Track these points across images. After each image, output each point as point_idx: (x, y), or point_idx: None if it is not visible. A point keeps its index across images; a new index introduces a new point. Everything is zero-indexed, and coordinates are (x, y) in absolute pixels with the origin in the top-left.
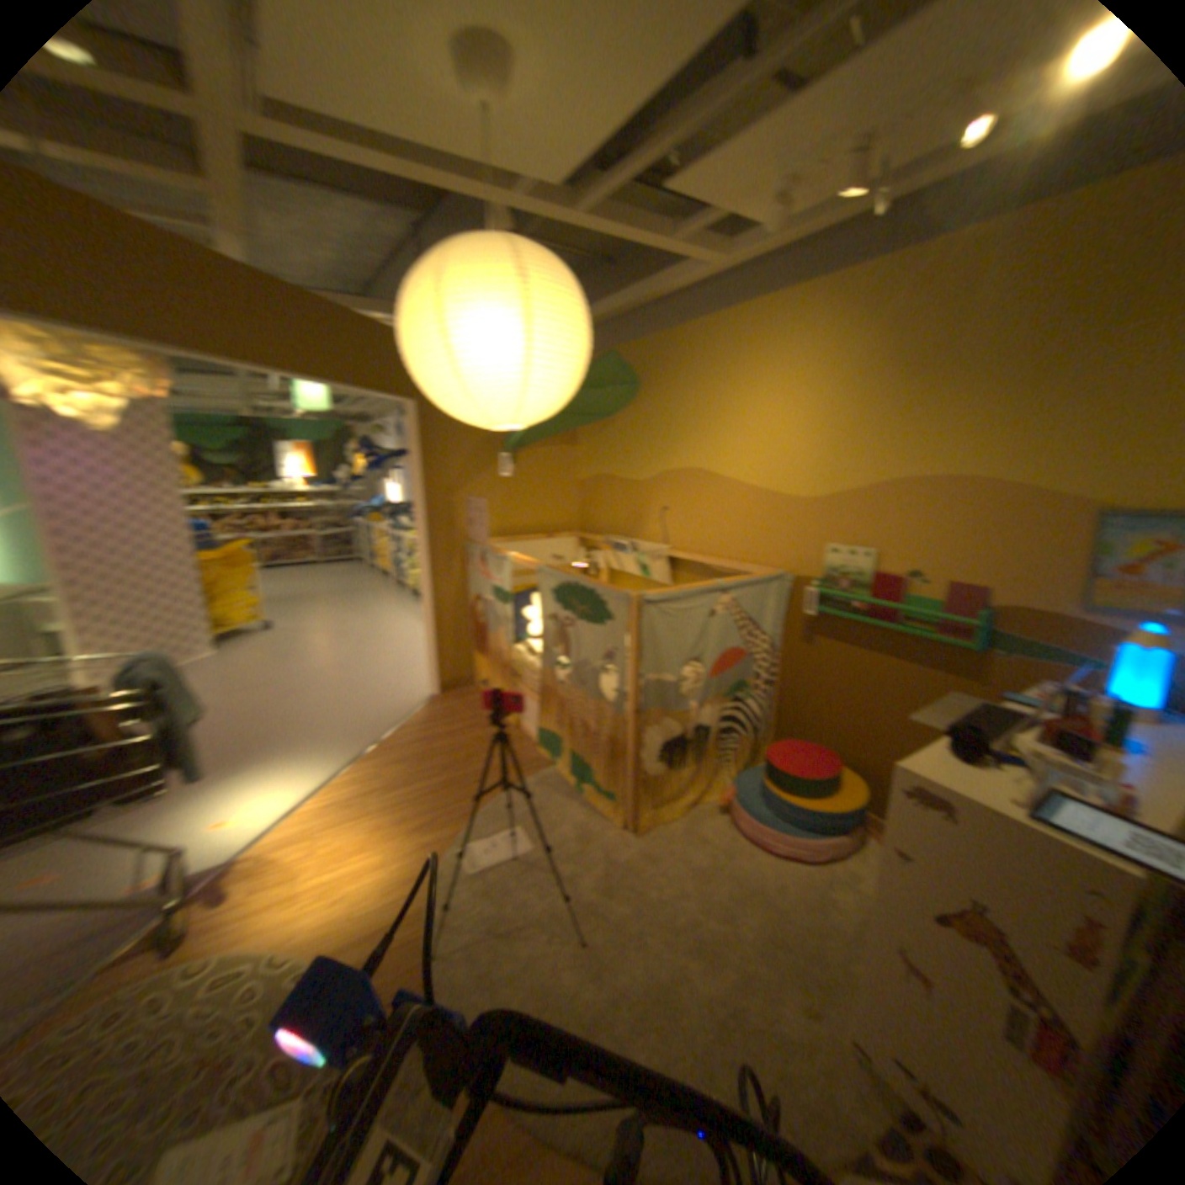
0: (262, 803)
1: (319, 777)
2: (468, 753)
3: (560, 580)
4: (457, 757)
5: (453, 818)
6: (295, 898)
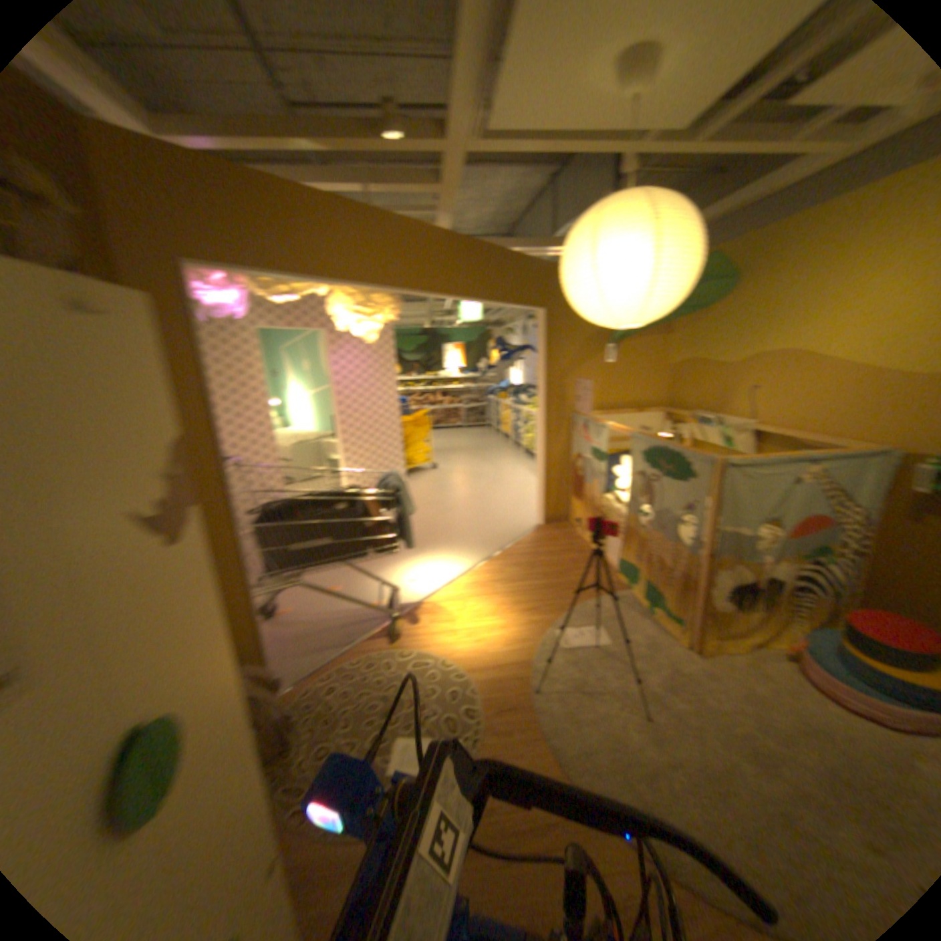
0: (434, 573)
1: (466, 564)
2: (563, 568)
3: (649, 443)
4: (555, 569)
5: (552, 609)
6: (454, 632)
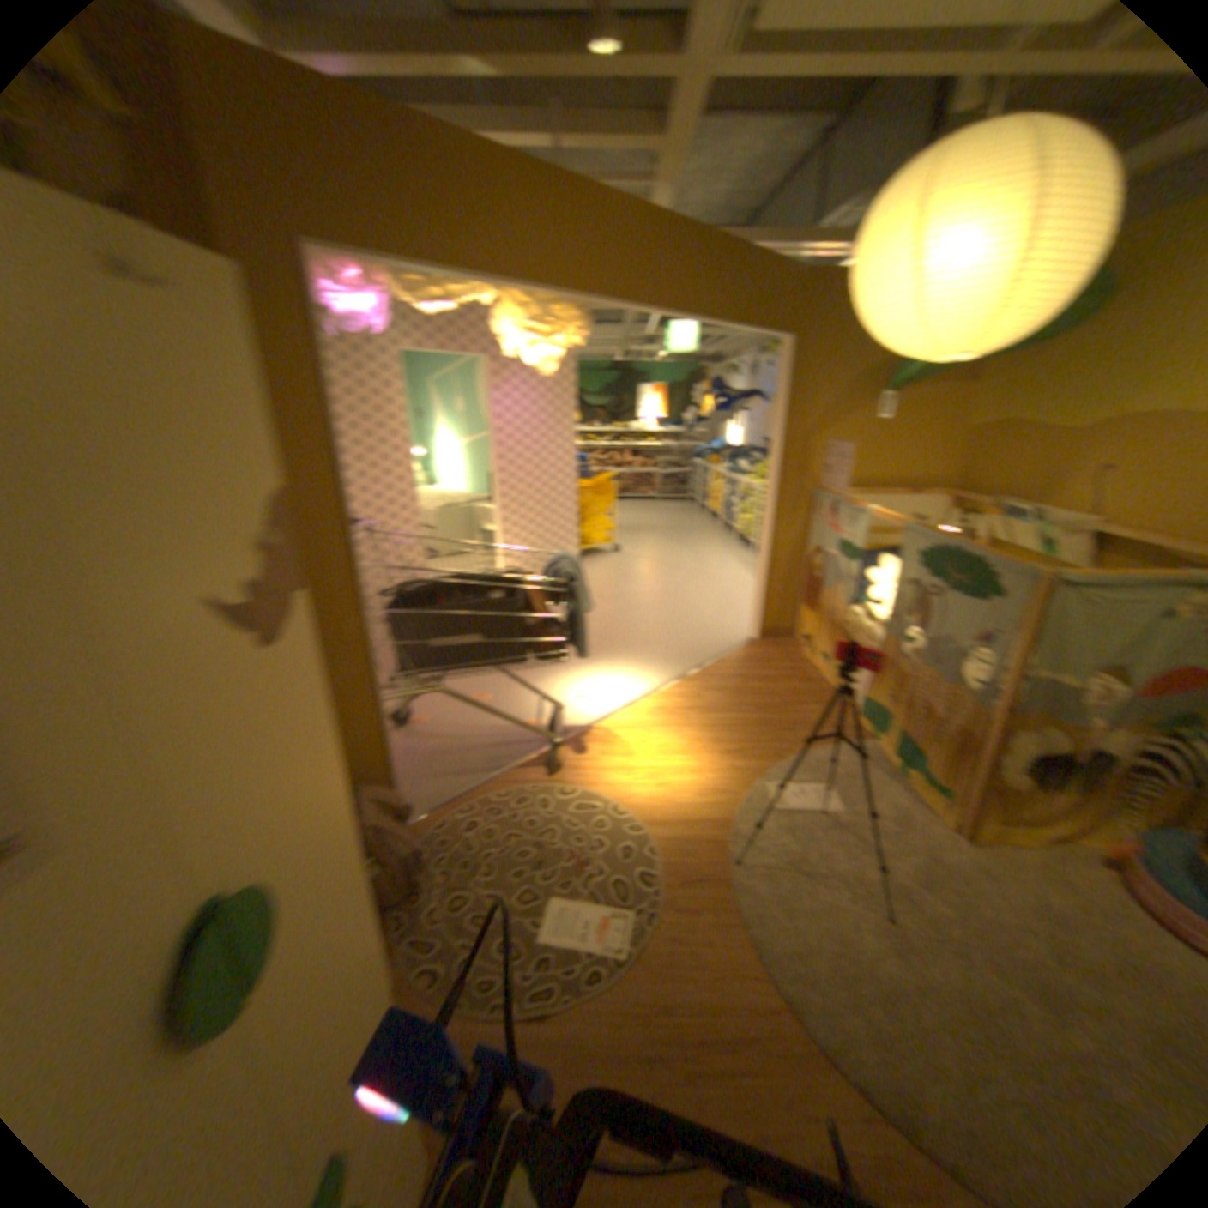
0: (609, 689)
1: (651, 682)
2: (782, 700)
3: (933, 539)
4: (771, 700)
5: (764, 754)
6: (631, 769)
